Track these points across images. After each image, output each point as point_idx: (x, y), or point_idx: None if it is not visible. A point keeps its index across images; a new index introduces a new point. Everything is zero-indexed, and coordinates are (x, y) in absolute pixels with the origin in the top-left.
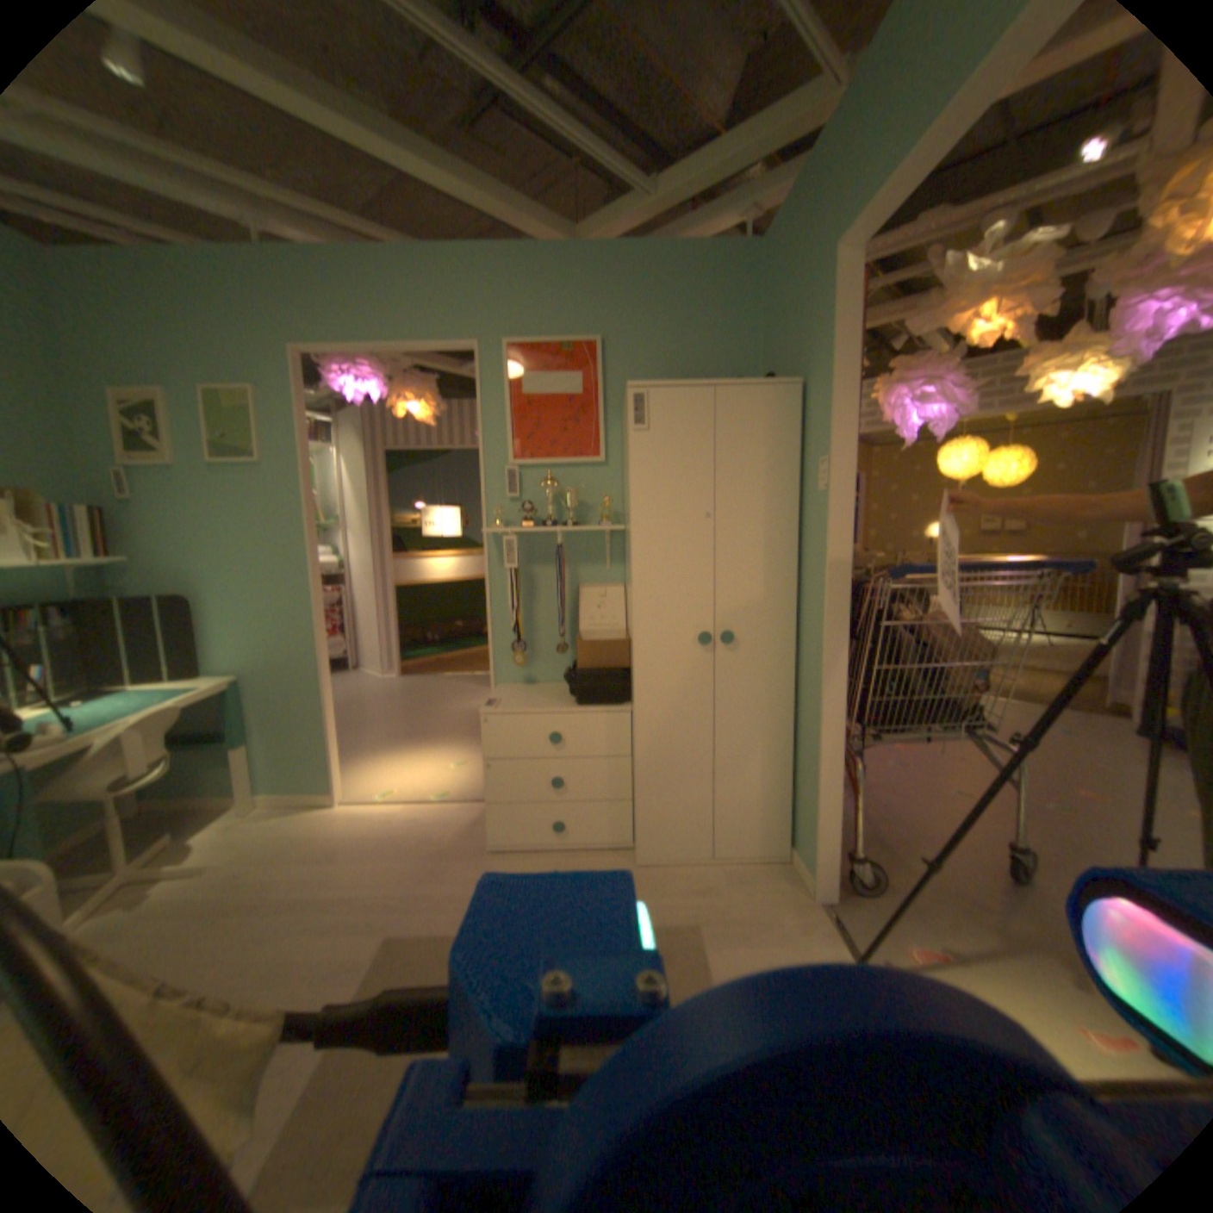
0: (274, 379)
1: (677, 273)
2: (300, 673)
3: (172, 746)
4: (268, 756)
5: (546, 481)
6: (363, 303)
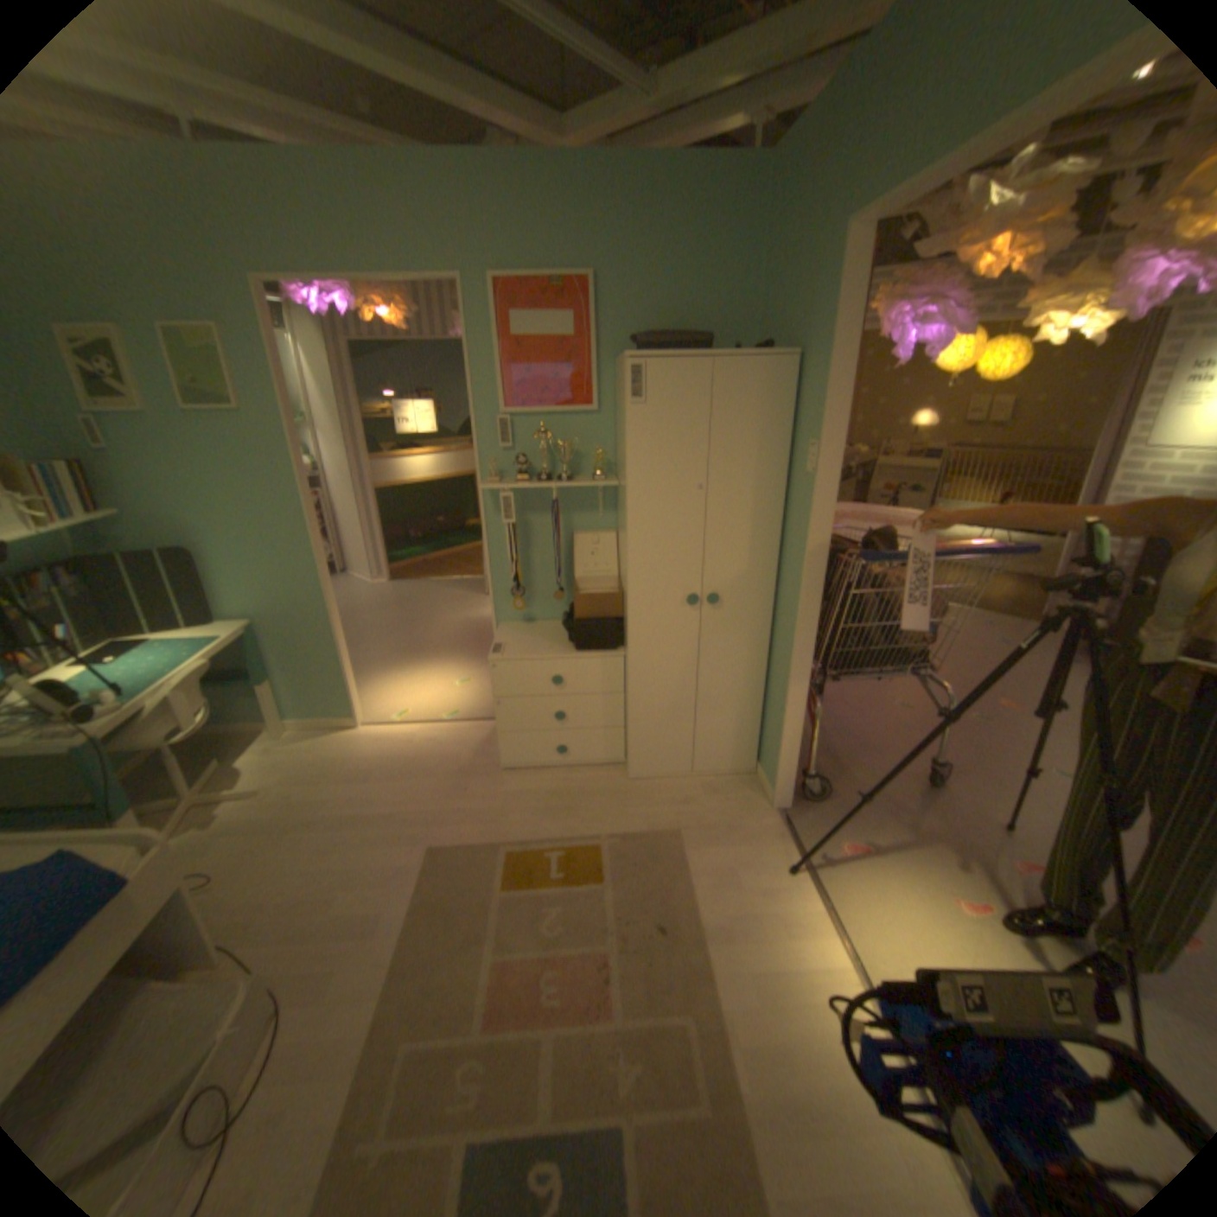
0: (241, 317)
1: (677, 194)
2: (312, 616)
3: (201, 682)
4: (293, 688)
5: (541, 435)
6: (330, 226)
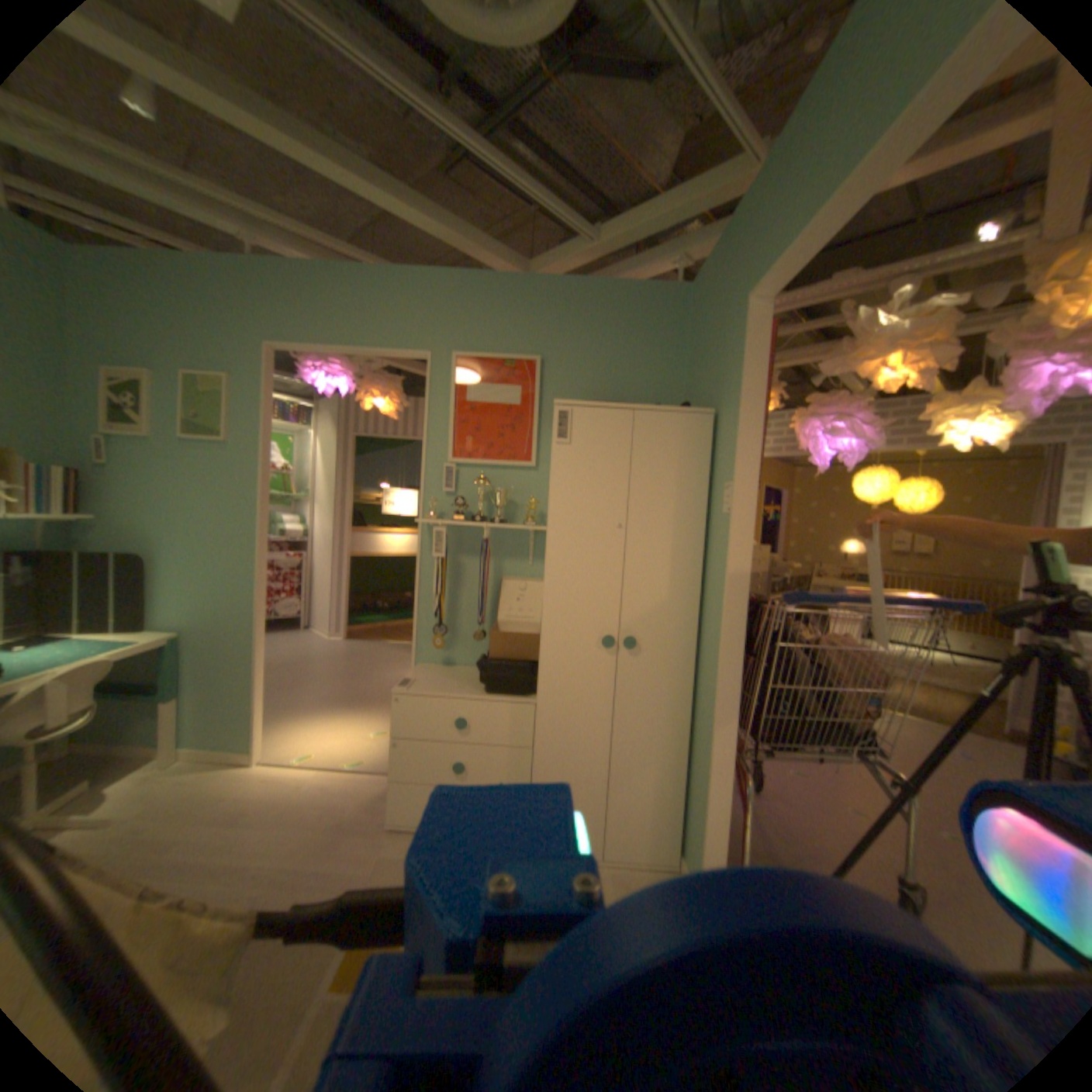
0: (247, 372)
1: (612, 308)
2: (236, 637)
3: (108, 695)
4: (196, 713)
5: (479, 481)
6: (333, 313)
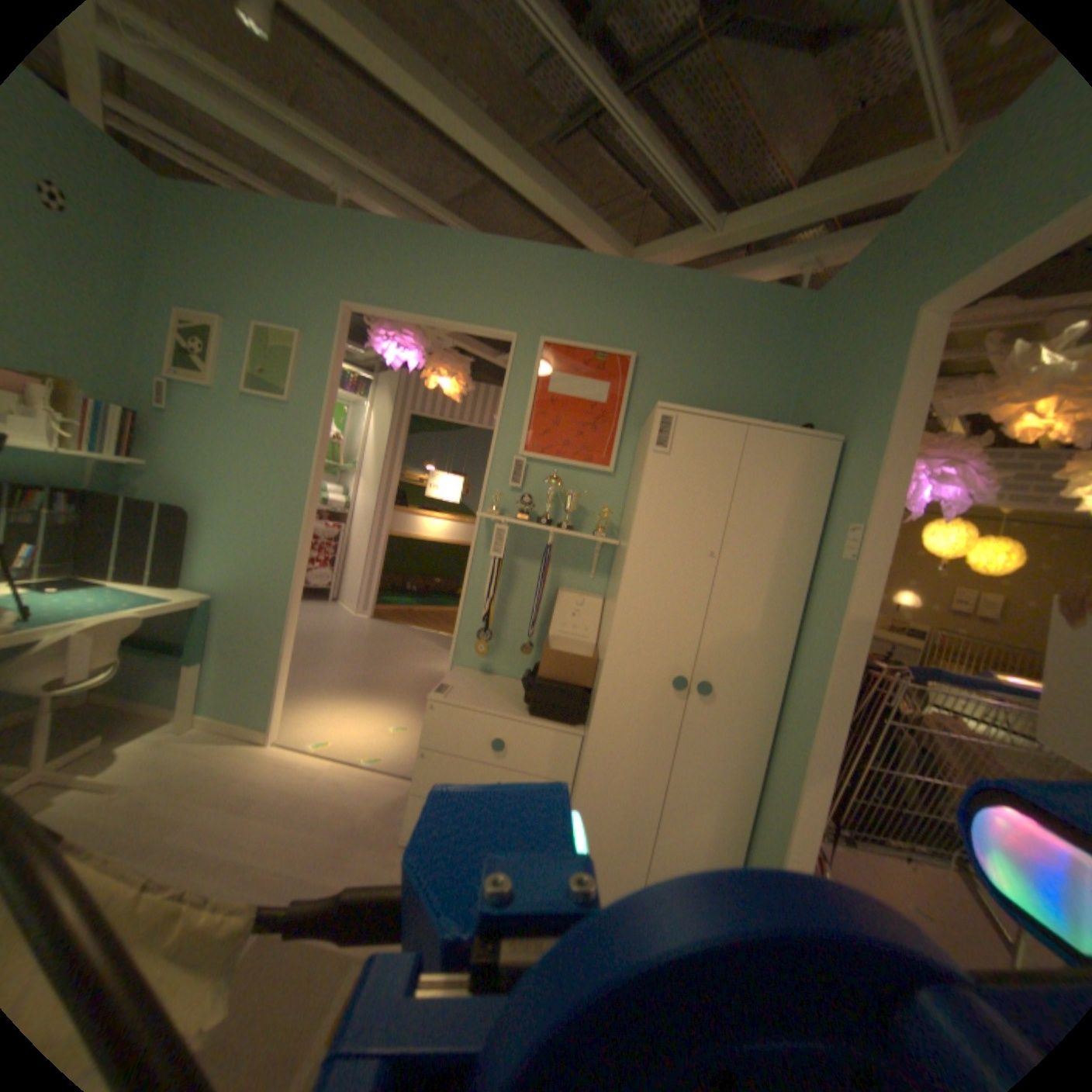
0: (322, 332)
1: (725, 309)
2: (270, 610)
3: (135, 650)
4: (219, 683)
5: (551, 481)
6: (420, 281)
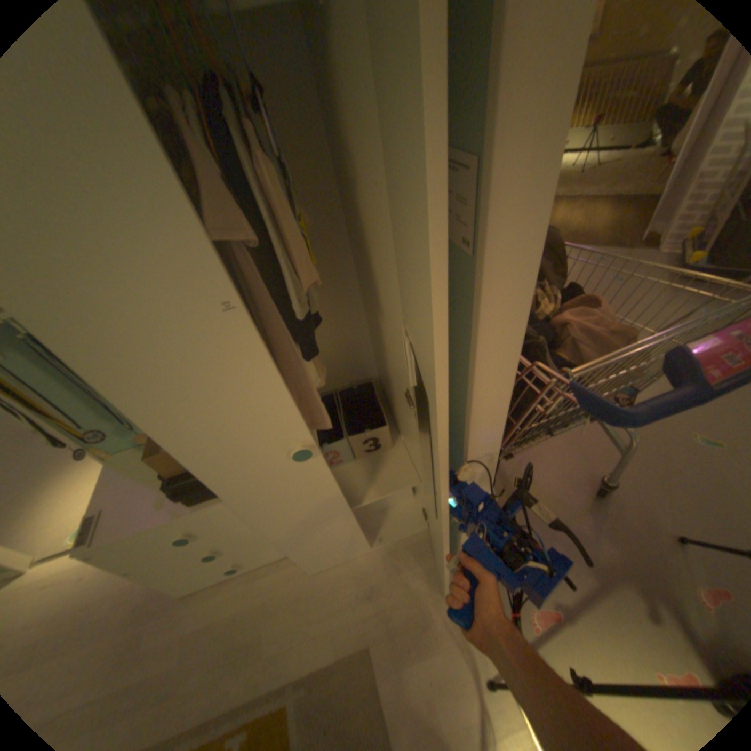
0: None
1: None
2: None
3: None
4: None
5: None
6: None
